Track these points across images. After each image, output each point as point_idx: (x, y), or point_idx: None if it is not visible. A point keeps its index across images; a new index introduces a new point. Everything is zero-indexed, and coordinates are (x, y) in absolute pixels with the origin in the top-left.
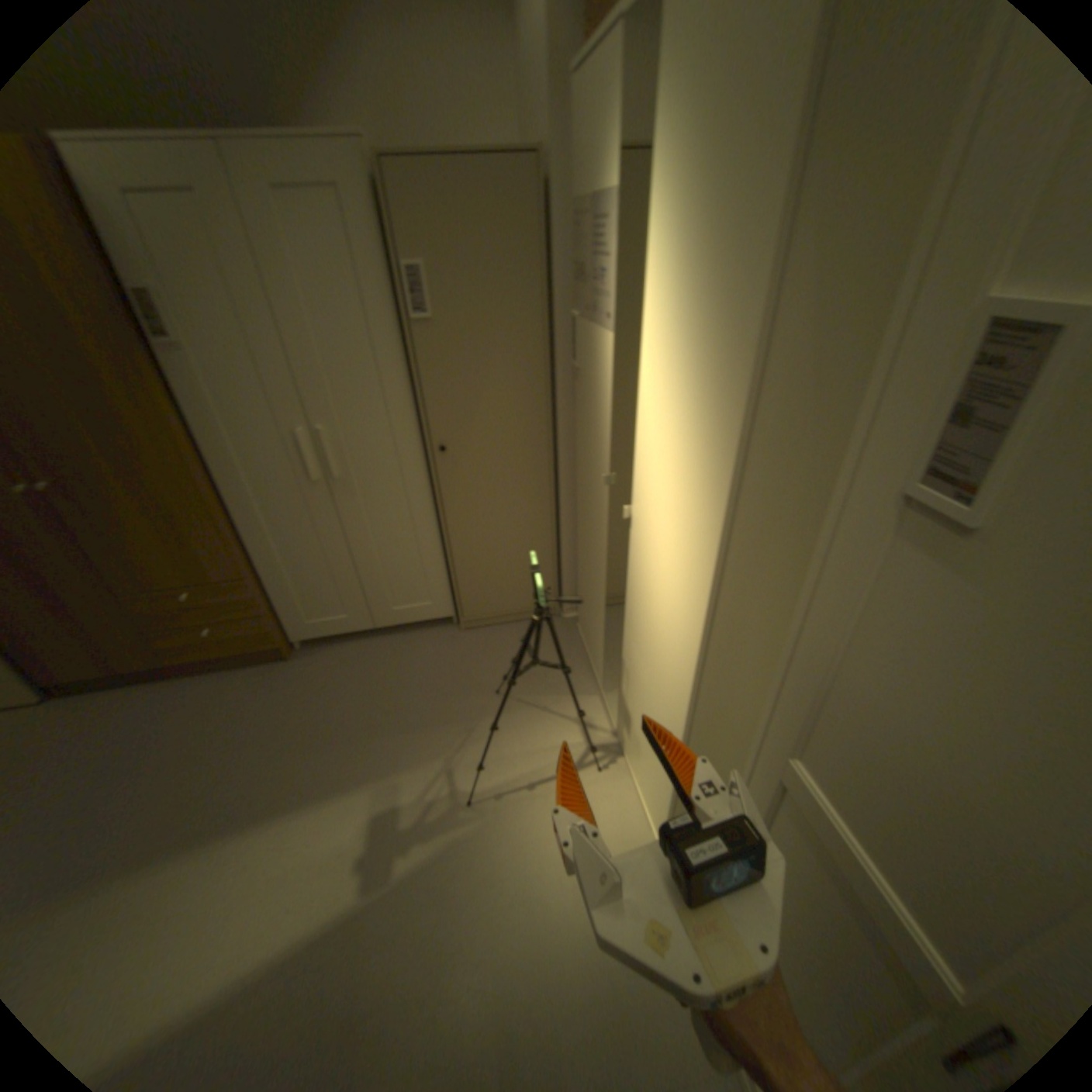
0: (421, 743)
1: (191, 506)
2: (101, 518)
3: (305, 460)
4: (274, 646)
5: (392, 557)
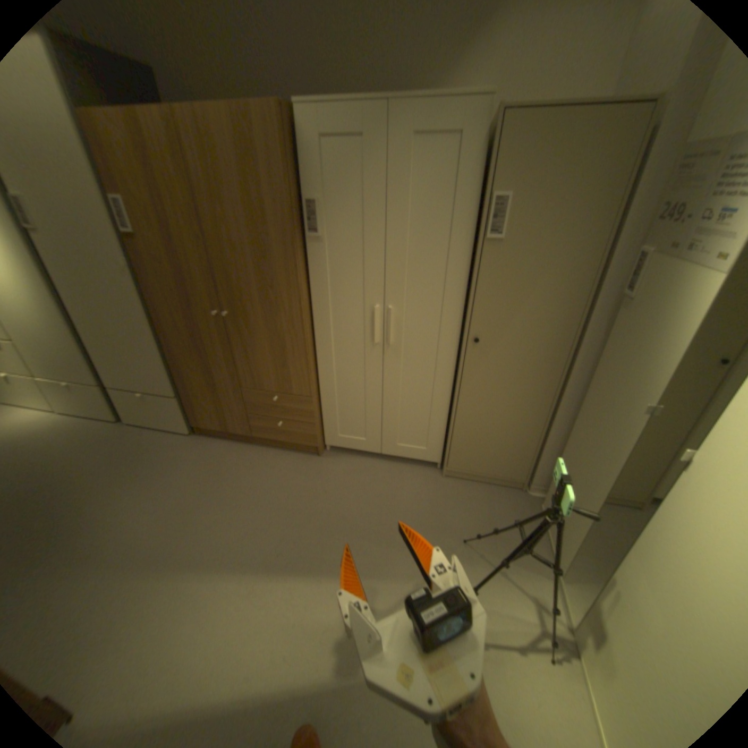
0: (400, 561)
1: (299, 343)
2: (250, 338)
3: (375, 327)
4: (317, 445)
5: (410, 408)
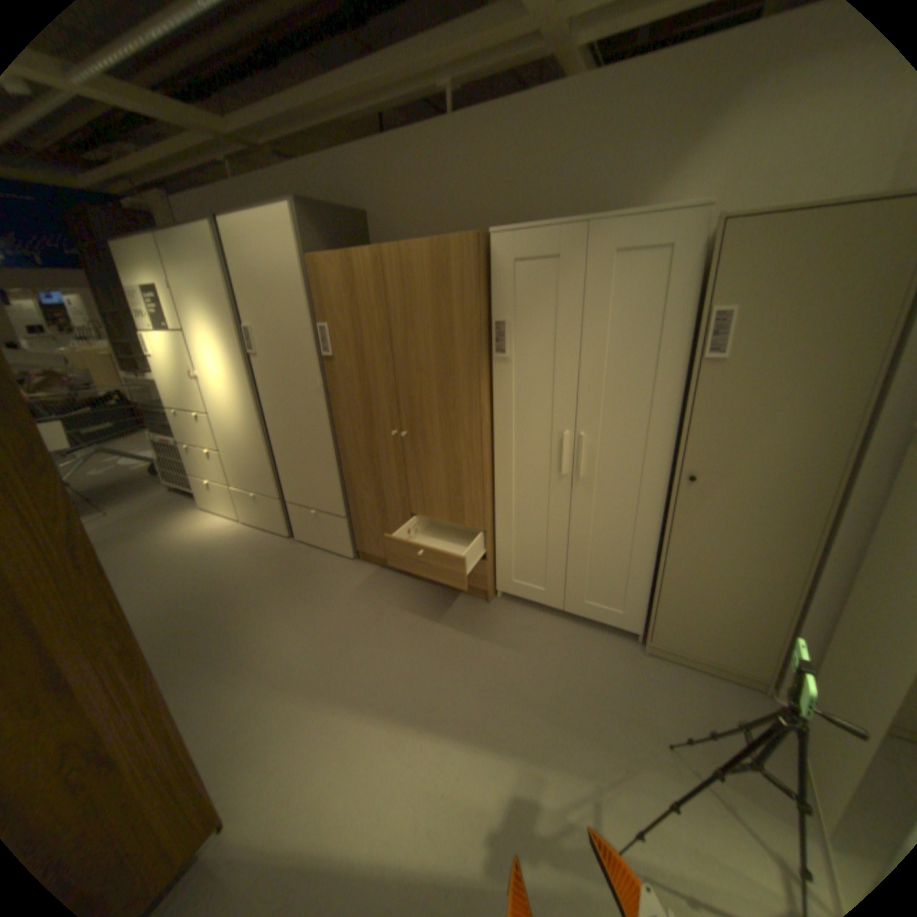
0: (580, 753)
1: (477, 469)
2: (427, 461)
3: (565, 456)
4: (487, 589)
5: (605, 558)
